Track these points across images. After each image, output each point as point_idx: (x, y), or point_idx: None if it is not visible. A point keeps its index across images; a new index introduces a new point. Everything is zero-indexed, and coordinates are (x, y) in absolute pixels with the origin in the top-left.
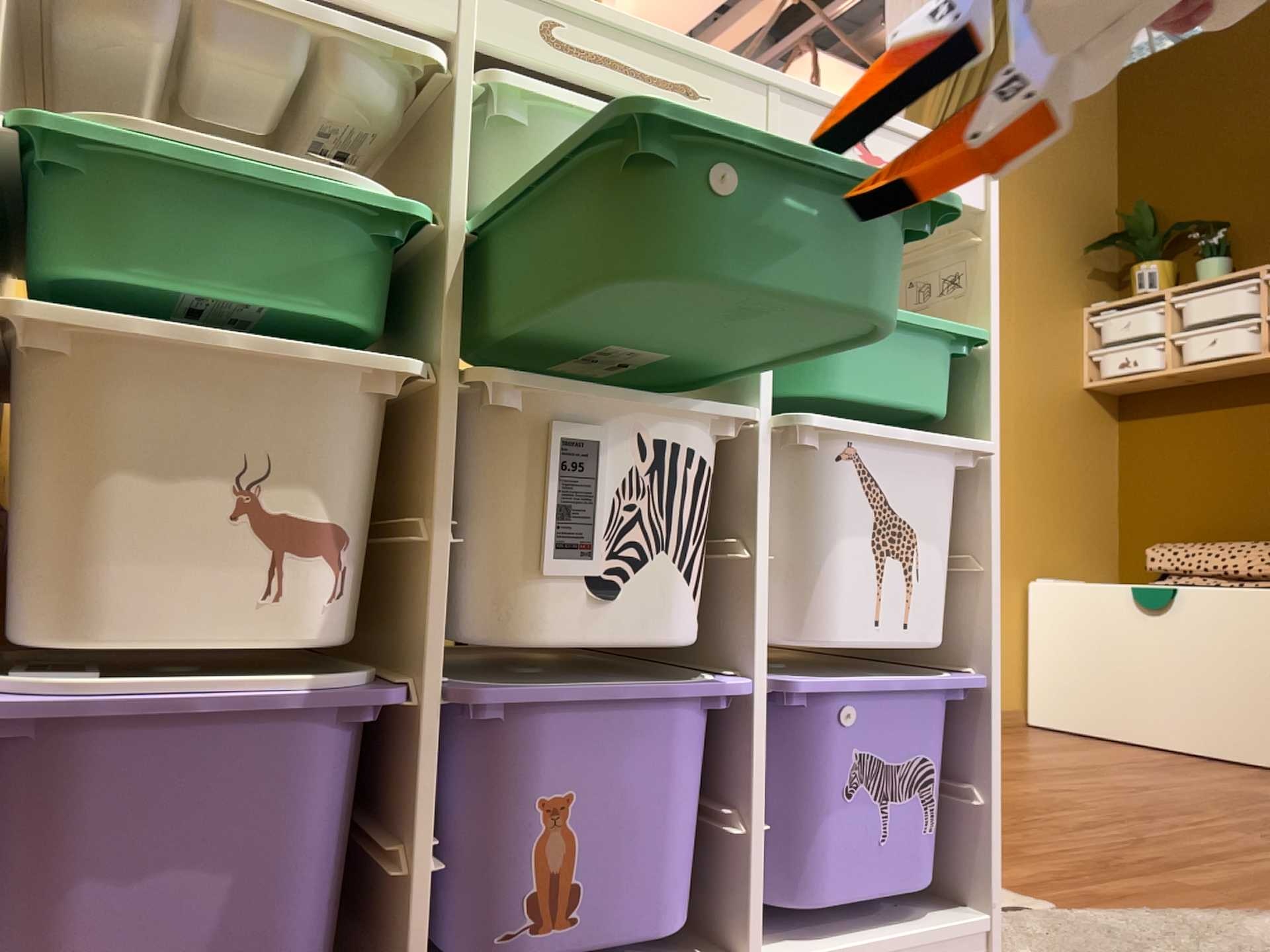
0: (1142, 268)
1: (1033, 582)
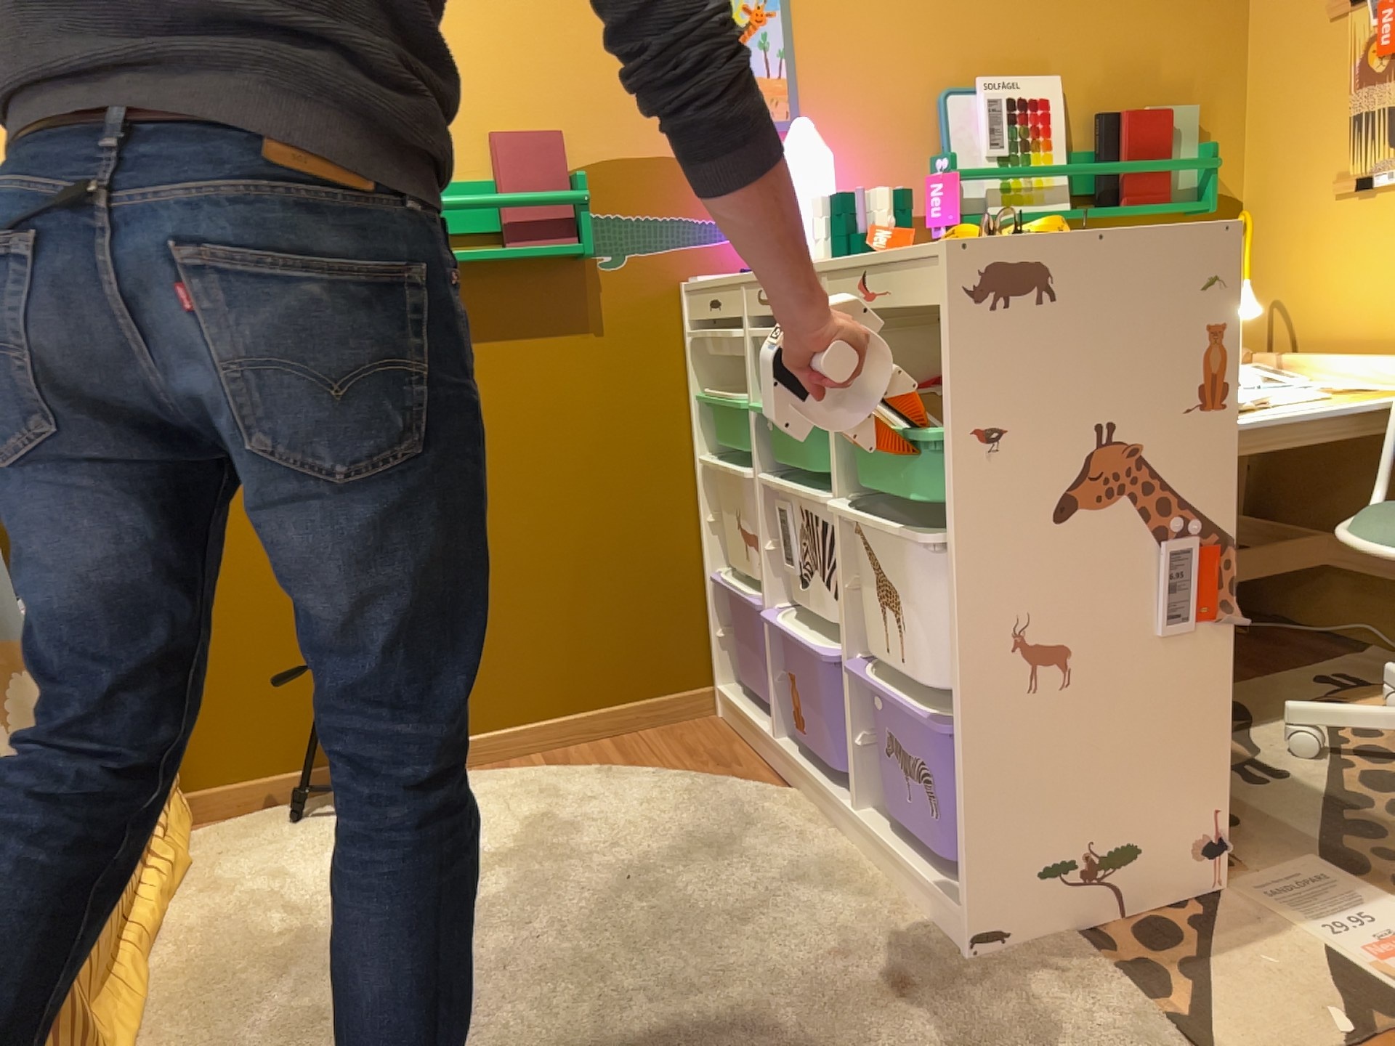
0: None
1: None
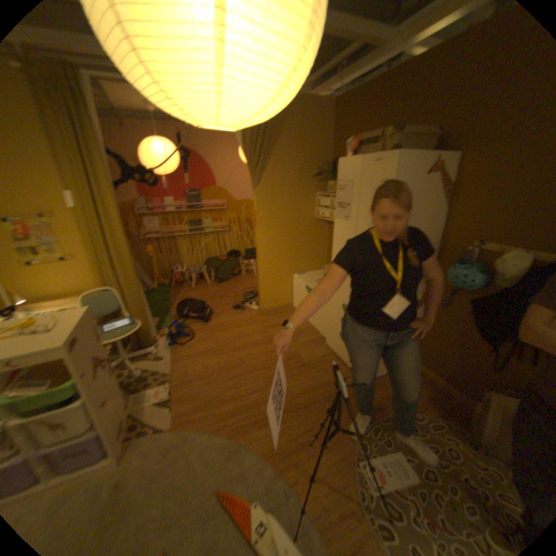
0: (331, 182)
1: (293, 277)
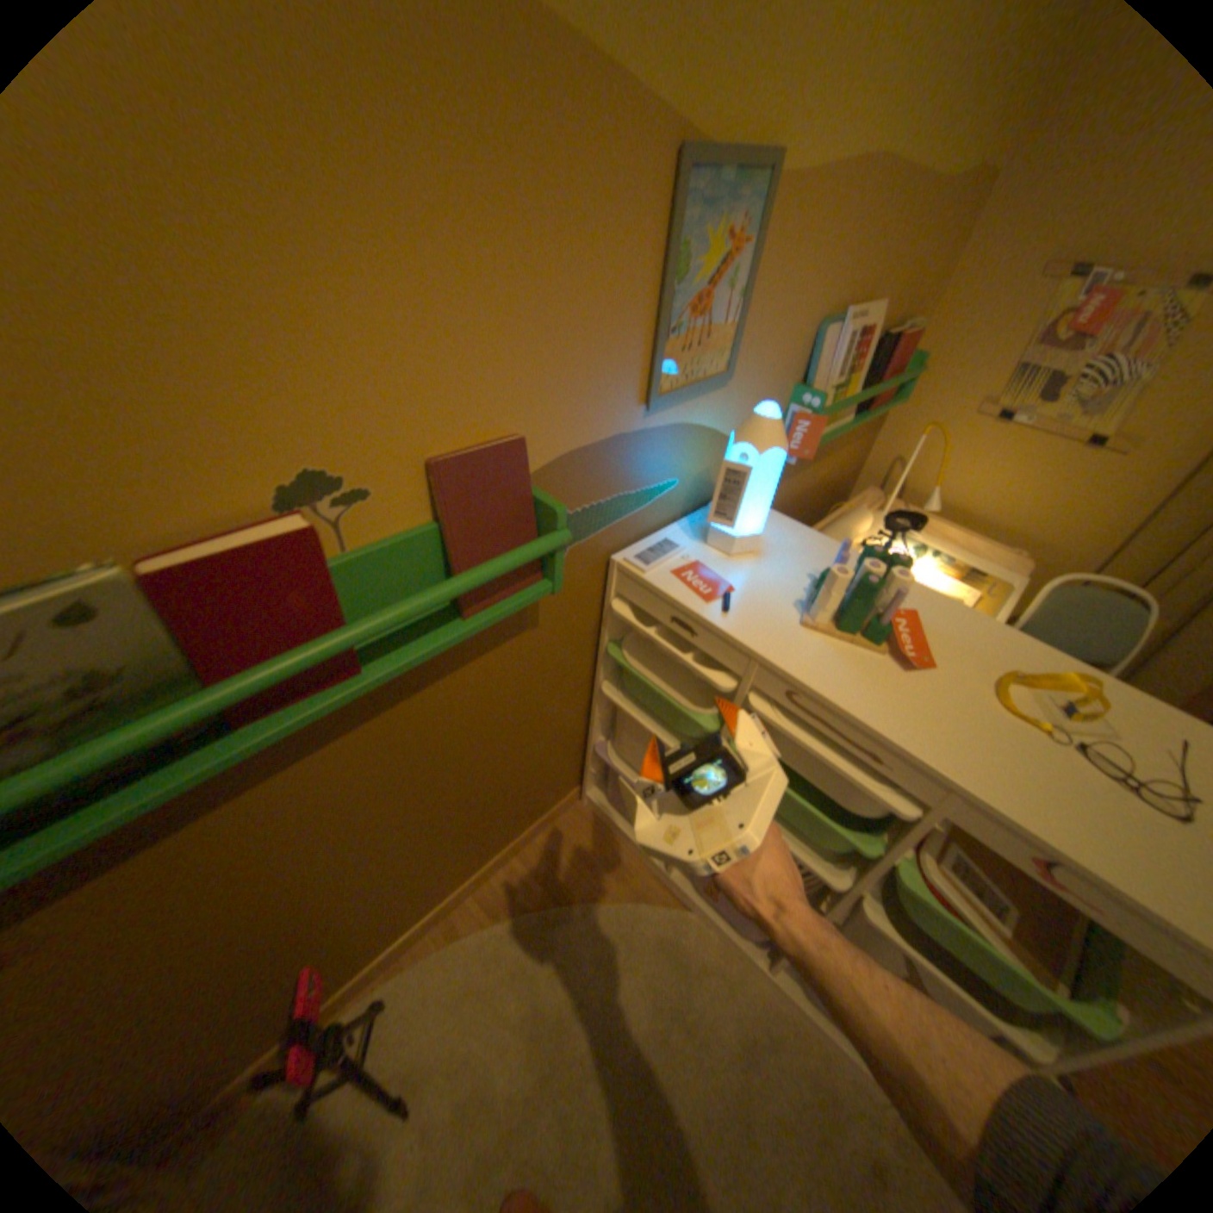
0: None
1: None
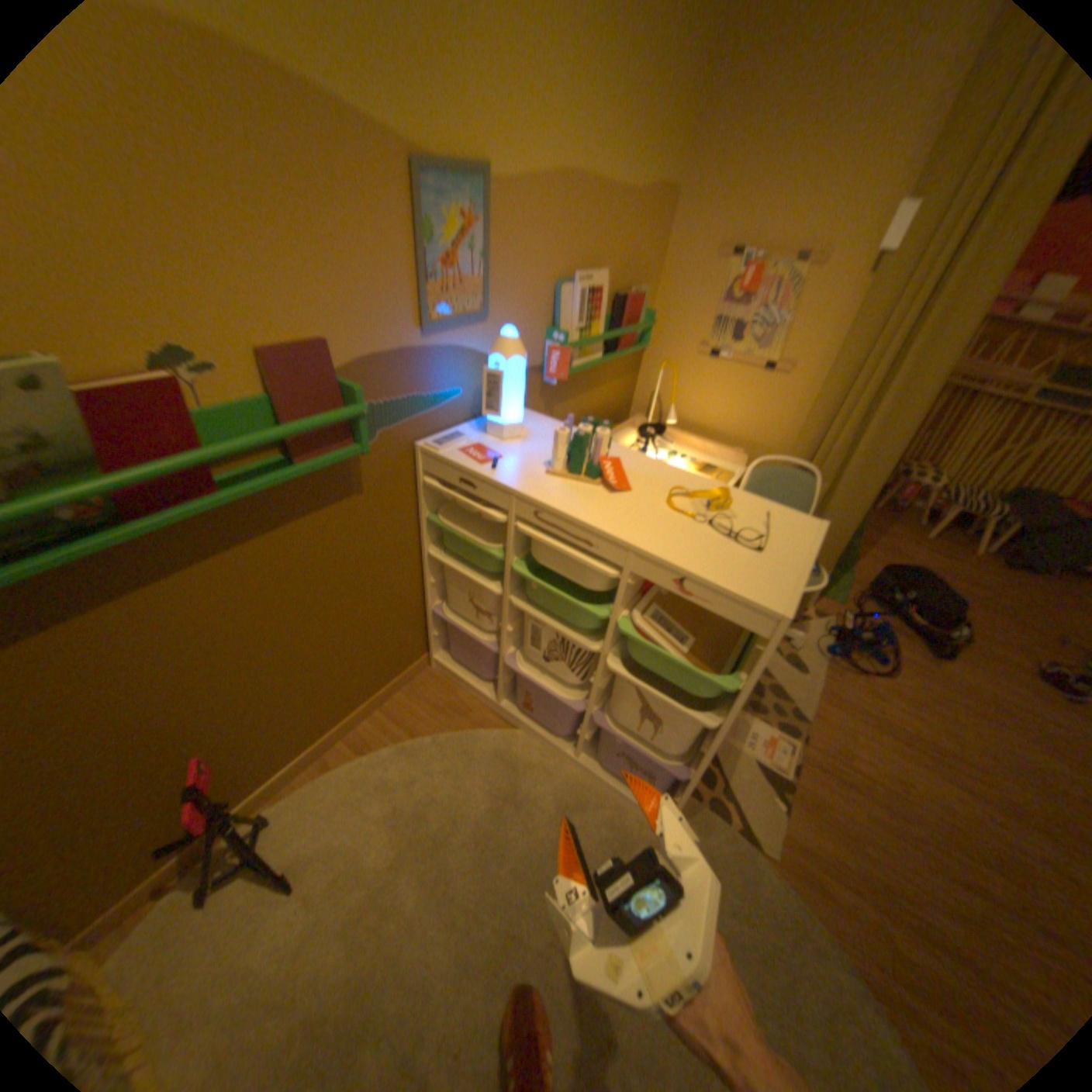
0: None
1: None
